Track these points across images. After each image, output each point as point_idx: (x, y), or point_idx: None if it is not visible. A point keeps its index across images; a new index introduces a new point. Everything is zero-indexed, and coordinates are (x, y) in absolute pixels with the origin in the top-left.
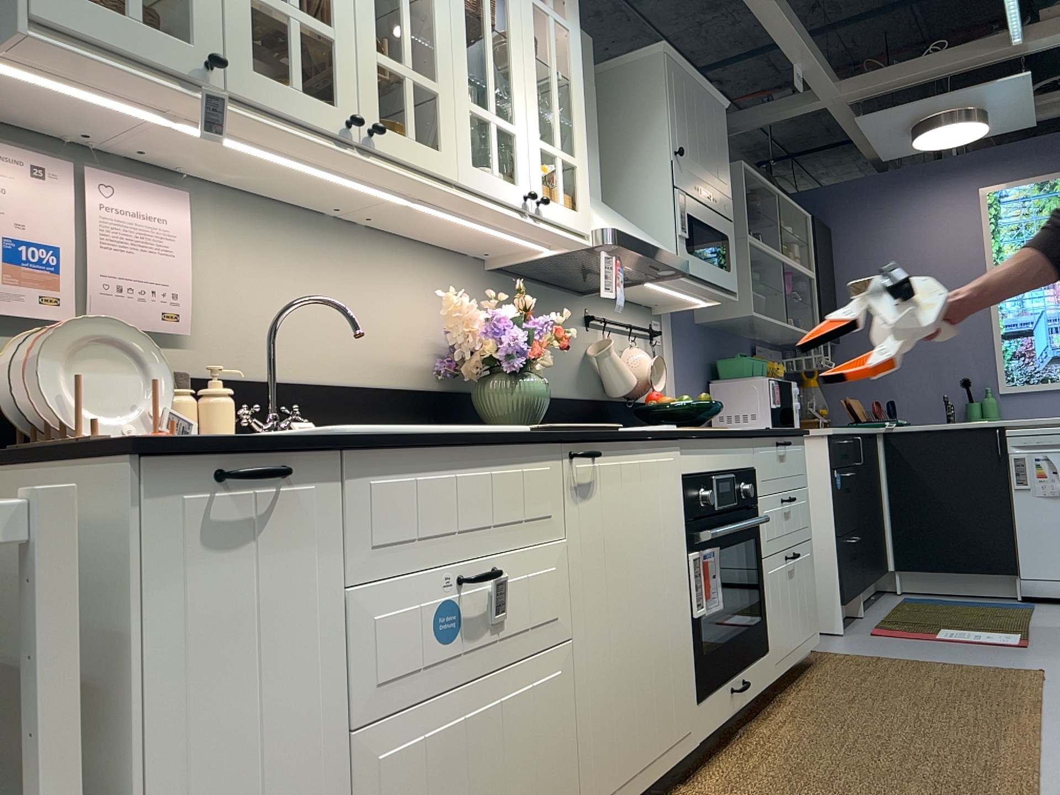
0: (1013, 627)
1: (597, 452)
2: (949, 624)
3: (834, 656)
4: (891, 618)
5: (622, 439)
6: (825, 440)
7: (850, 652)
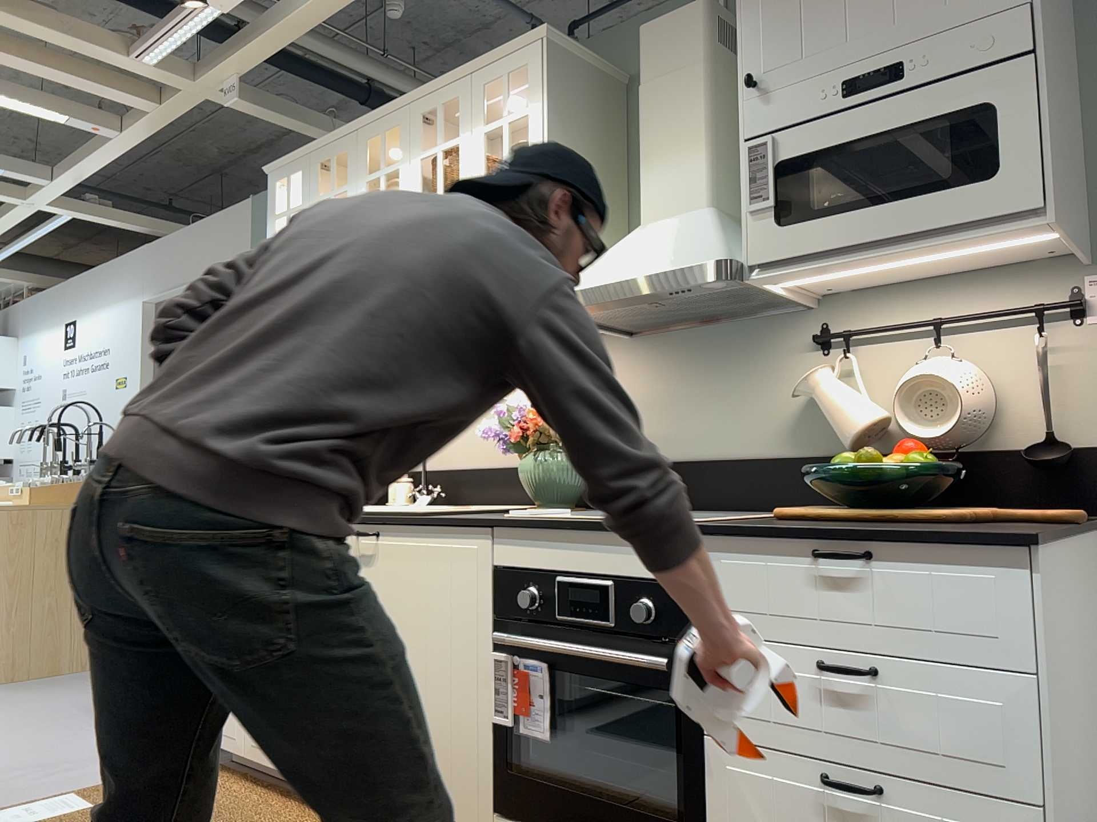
0: None
1: (379, 532)
2: None
3: None
4: None
5: (399, 524)
6: None
7: None
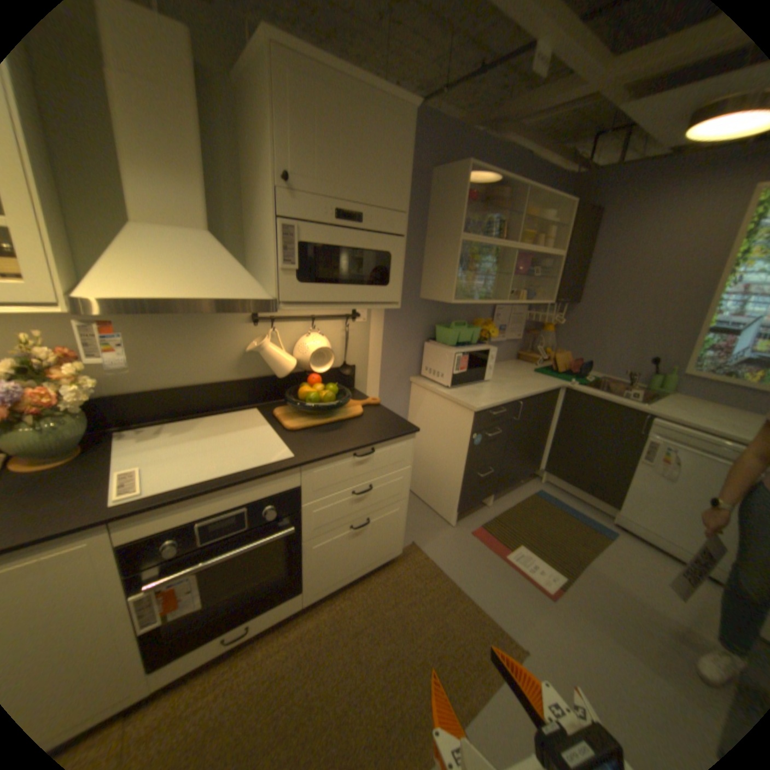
0: (572, 567)
1: None
2: (532, 543)
3: (415, 558)
4: (503, 518)
5: None
6: (471, 412)
7: (432, 555)
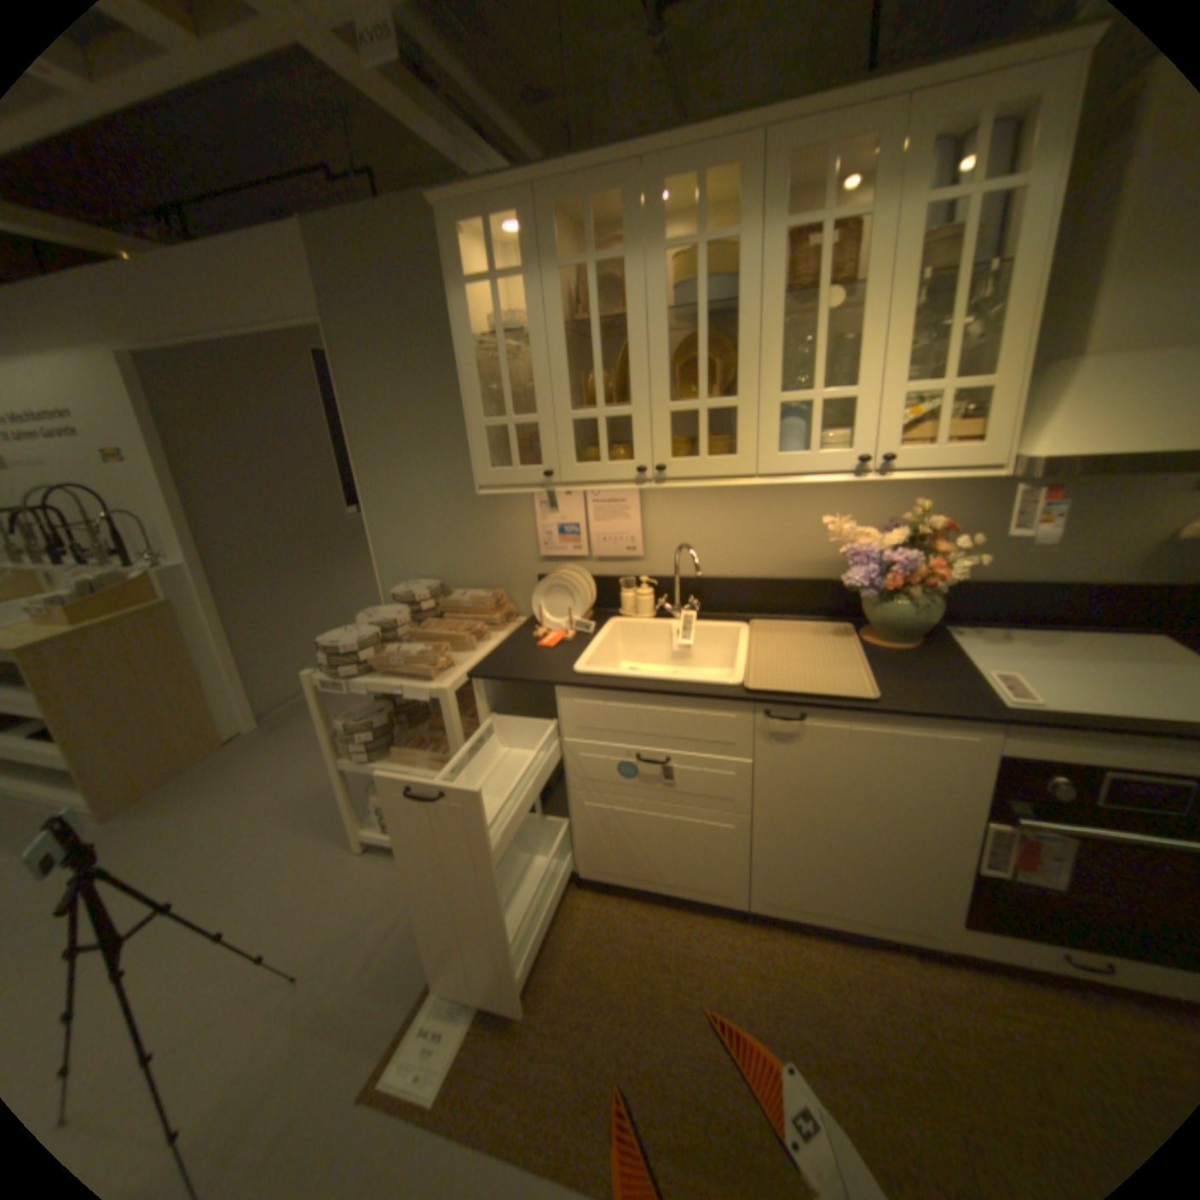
0: None
1: (809, 714)
2: None
3: None
4: None
5: (852, 712)
6: None
7: None
